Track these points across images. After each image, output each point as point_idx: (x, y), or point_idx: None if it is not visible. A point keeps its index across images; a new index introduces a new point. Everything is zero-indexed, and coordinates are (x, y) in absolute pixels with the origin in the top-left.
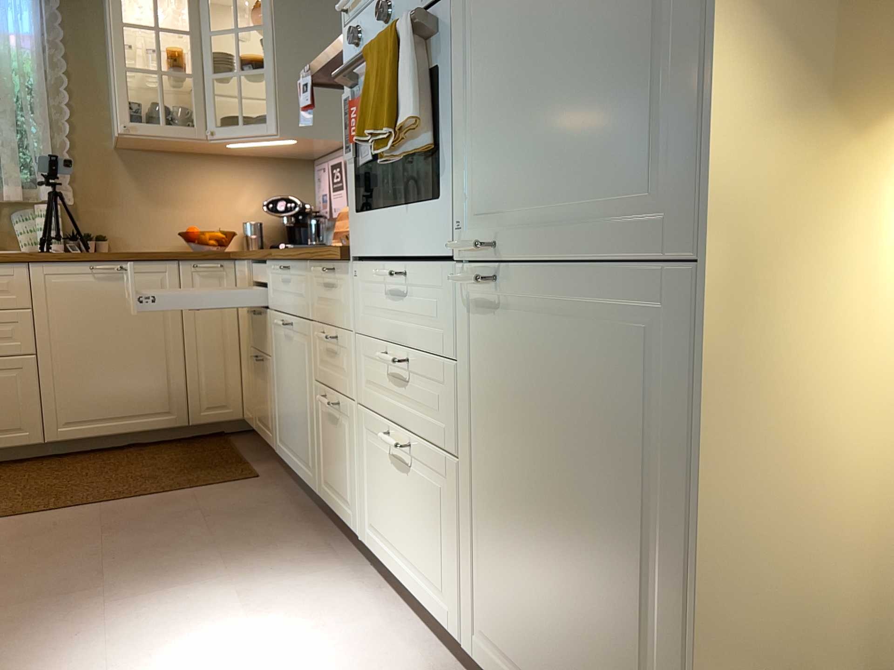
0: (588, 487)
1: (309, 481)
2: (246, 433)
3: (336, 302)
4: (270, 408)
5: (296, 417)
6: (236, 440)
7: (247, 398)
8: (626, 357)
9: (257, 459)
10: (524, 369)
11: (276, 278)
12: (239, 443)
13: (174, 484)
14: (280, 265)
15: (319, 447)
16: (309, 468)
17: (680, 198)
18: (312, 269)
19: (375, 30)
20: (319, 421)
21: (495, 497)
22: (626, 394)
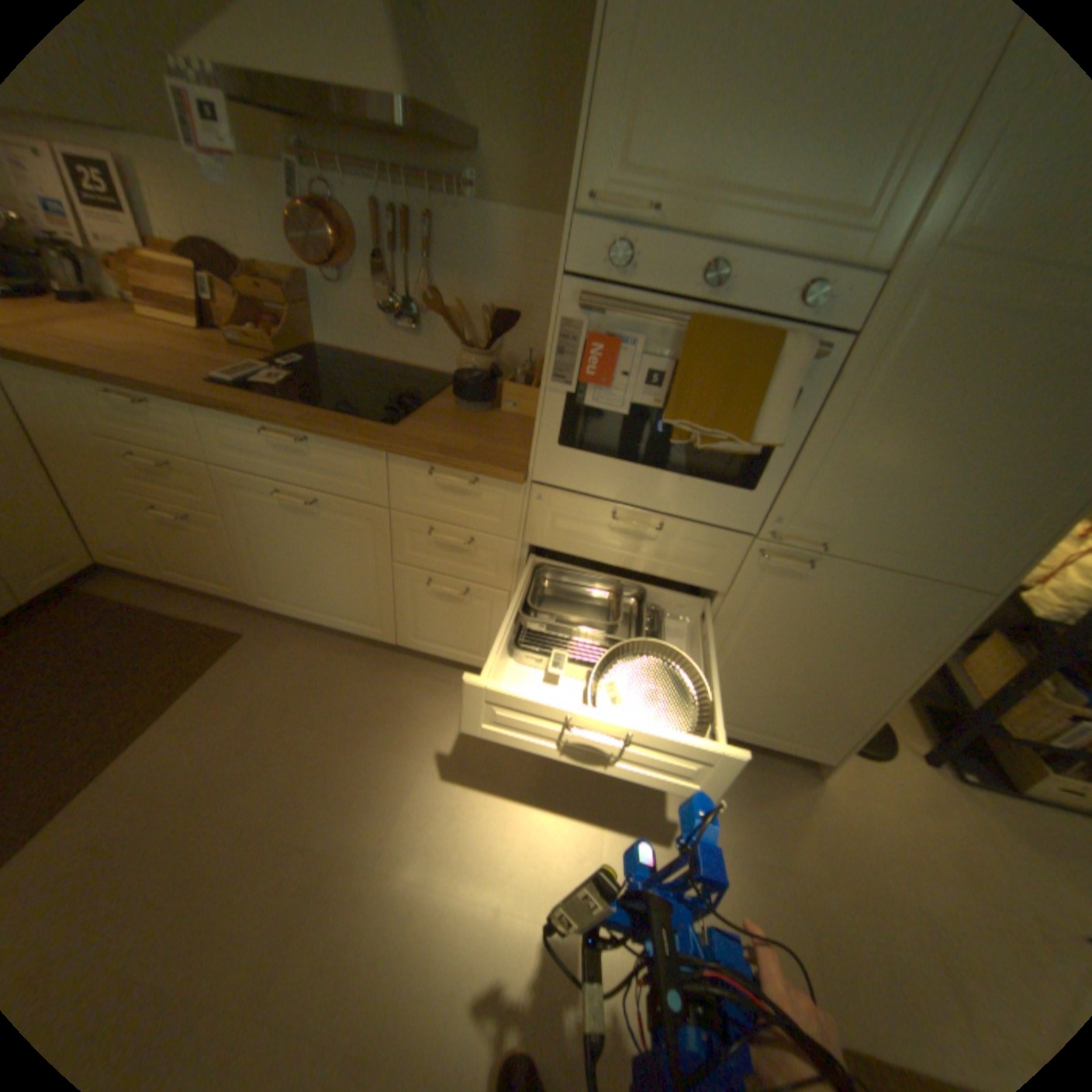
0: (841, 659)
1: (369, 633)
2: (92, 573)
3: (472, 508)
4: (222, 565)
5: (327, 584)
6: (101, 592)
7: (110, 545)
8: (908, 616)
9: (188, 609)
10: (808, 607)
11: (240, 437)
12: (114, 593)
13: (148, 695)
14: (265, 428)
15: (394, 609)
16: (368, 624)
17: (994, 564)
18: (386, 458)
19: (665, 274)
20: (407, 594)
21: (738, 658)
22: (897, 629)
